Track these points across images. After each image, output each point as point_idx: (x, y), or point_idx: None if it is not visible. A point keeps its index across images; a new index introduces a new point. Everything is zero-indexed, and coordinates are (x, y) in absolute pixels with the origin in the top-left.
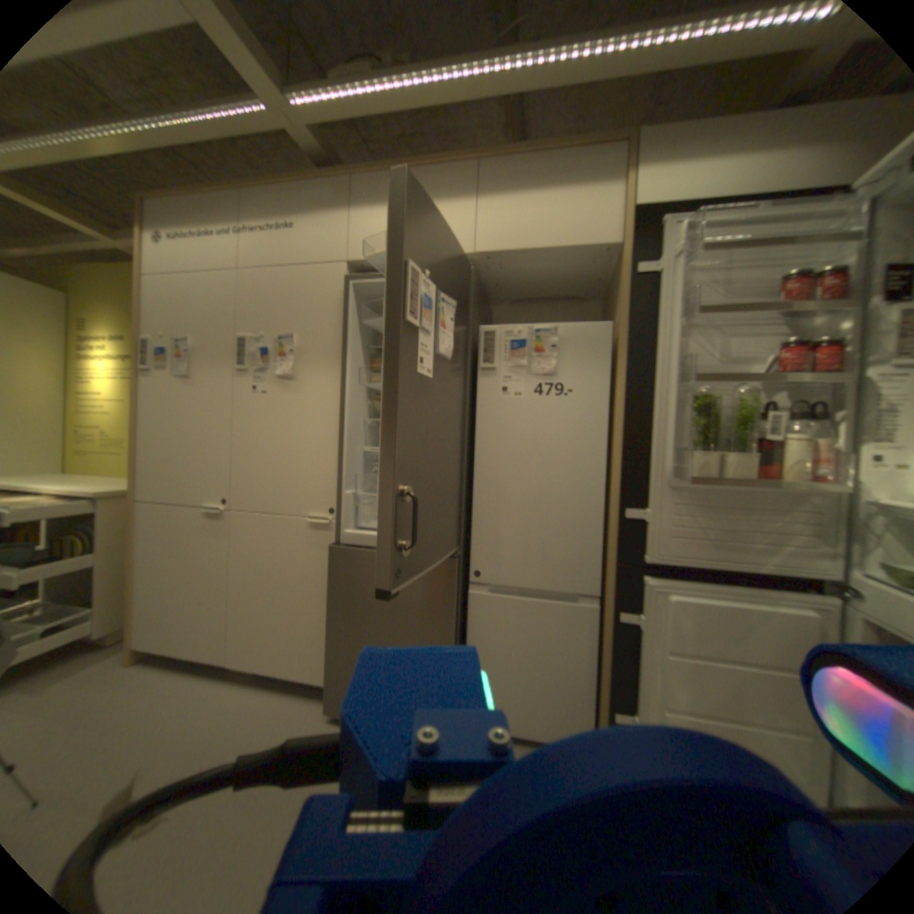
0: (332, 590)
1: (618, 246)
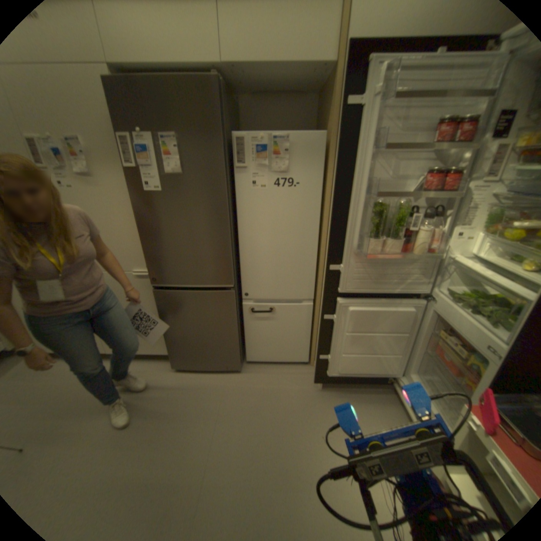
0: (162, 313)
1: (334, 64)
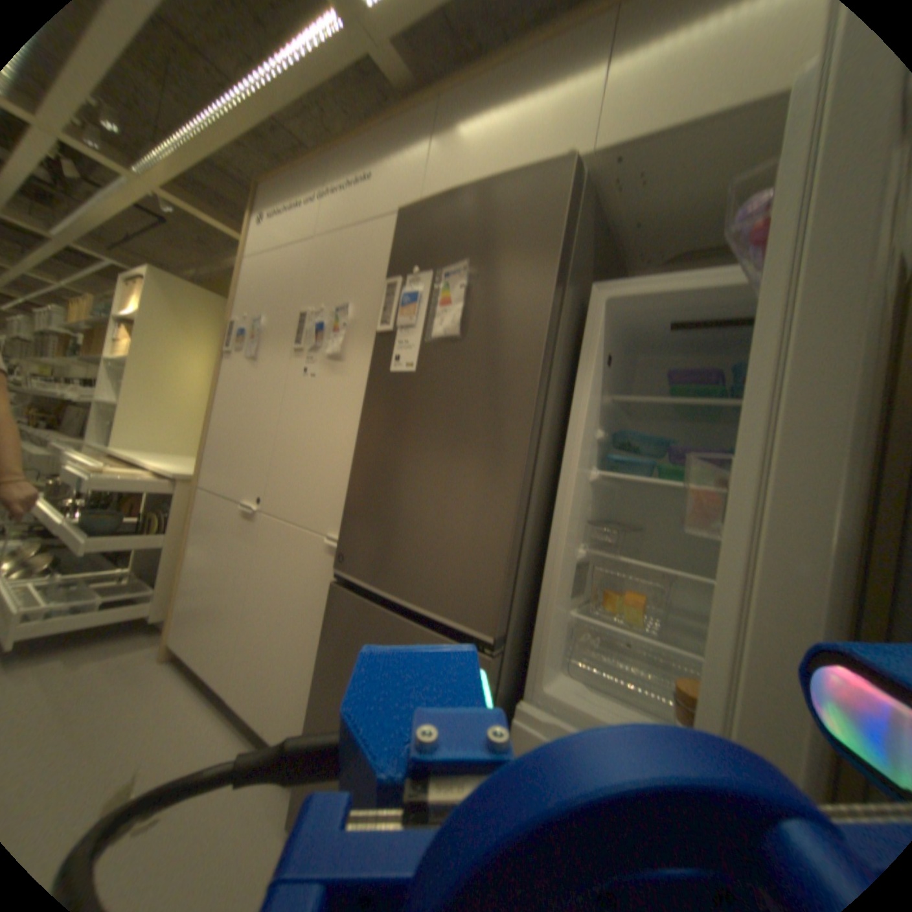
0: (324, 648)
1: None
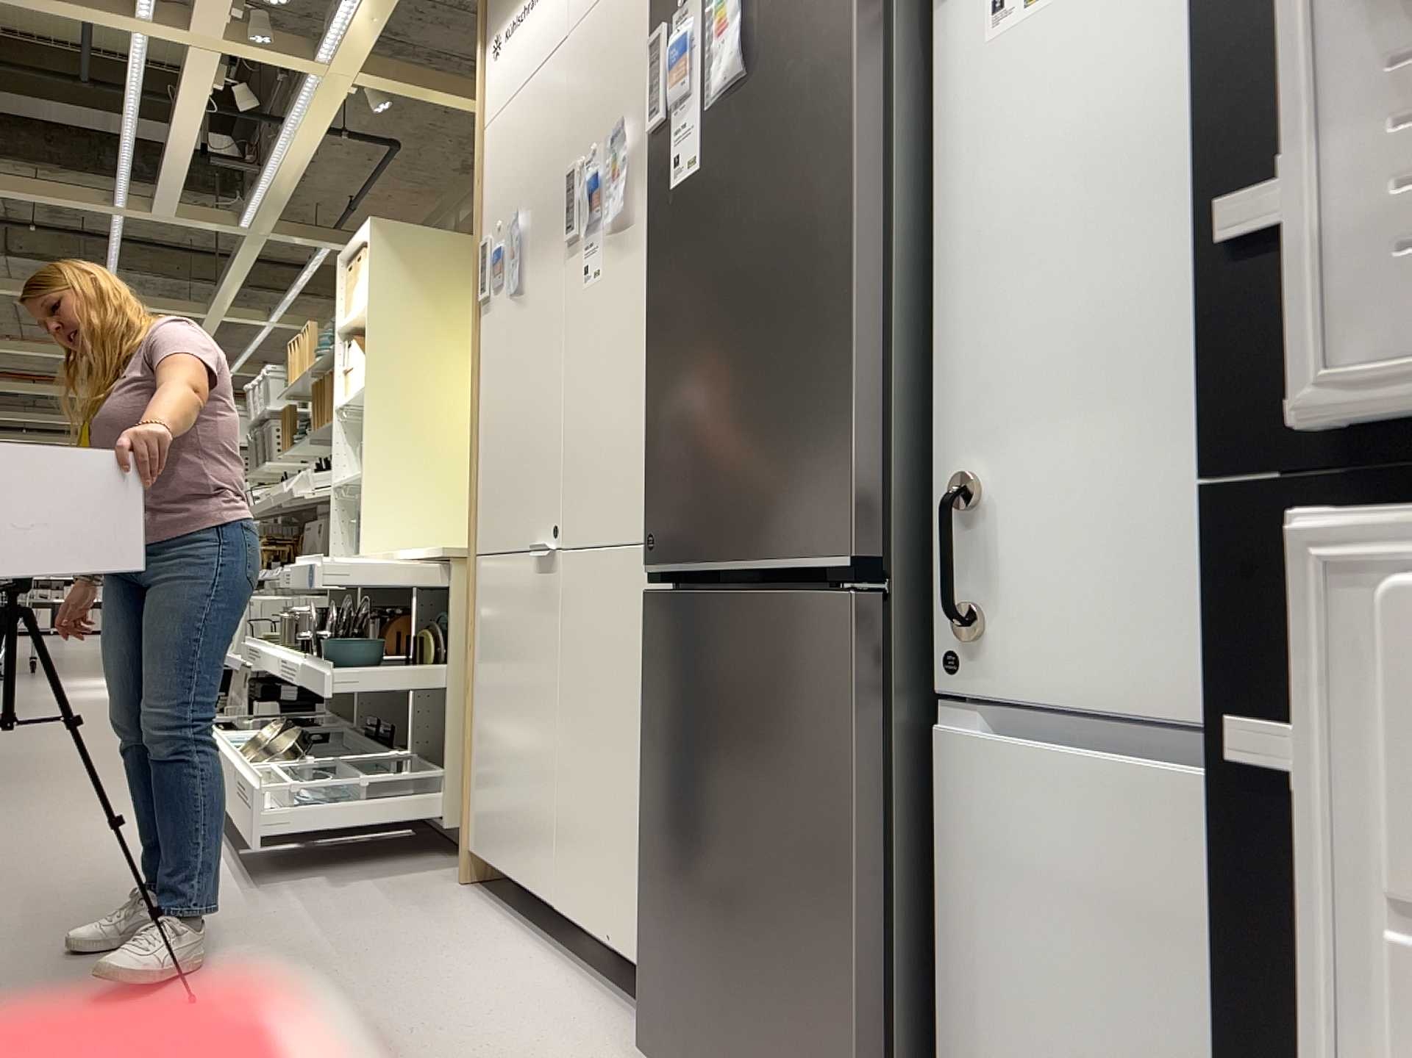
0: (649, 713)
1: None
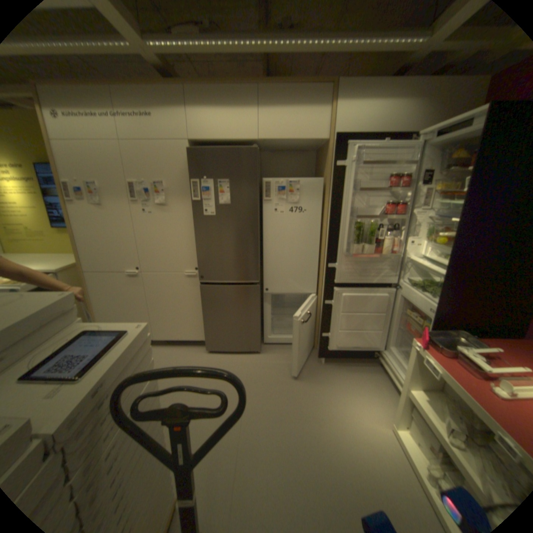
0: (204, 303)
1: (328, 140)
